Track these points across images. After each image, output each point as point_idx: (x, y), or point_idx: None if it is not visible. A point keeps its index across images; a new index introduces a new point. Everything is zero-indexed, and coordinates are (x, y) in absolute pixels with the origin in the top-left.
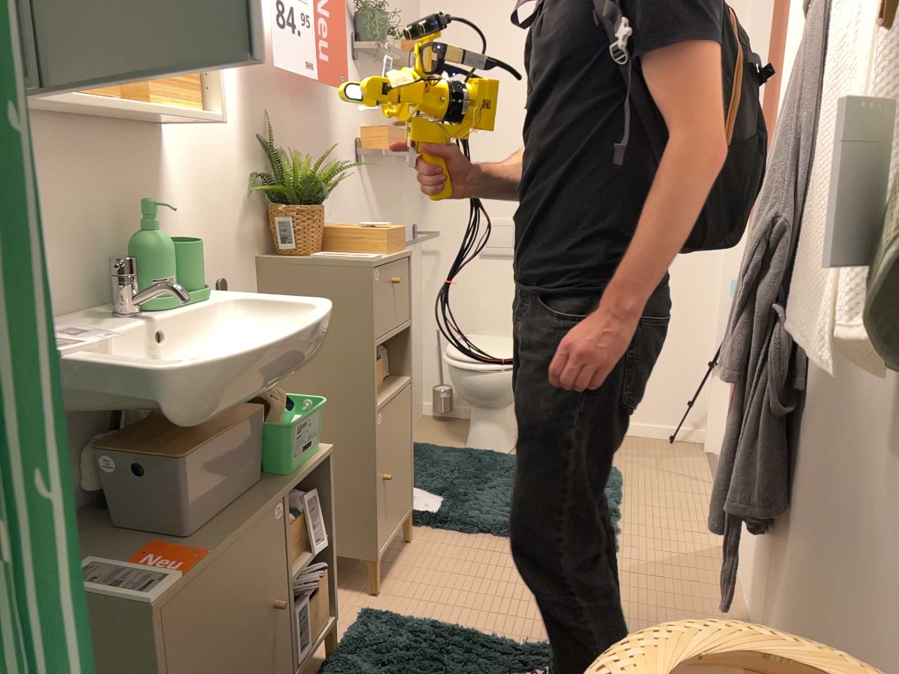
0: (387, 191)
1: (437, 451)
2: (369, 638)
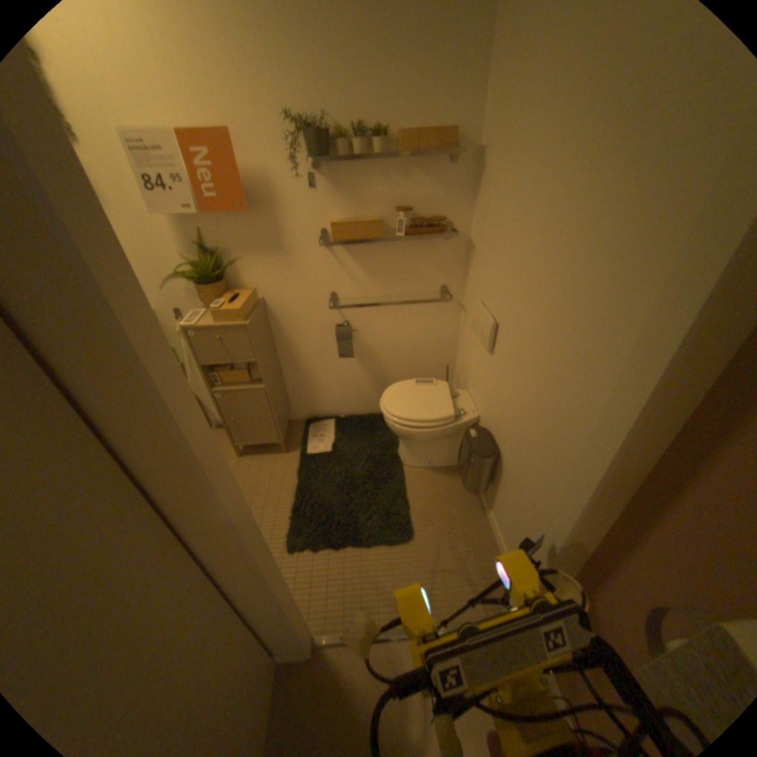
0: (382, 262)
1: (386, 431)
2: None
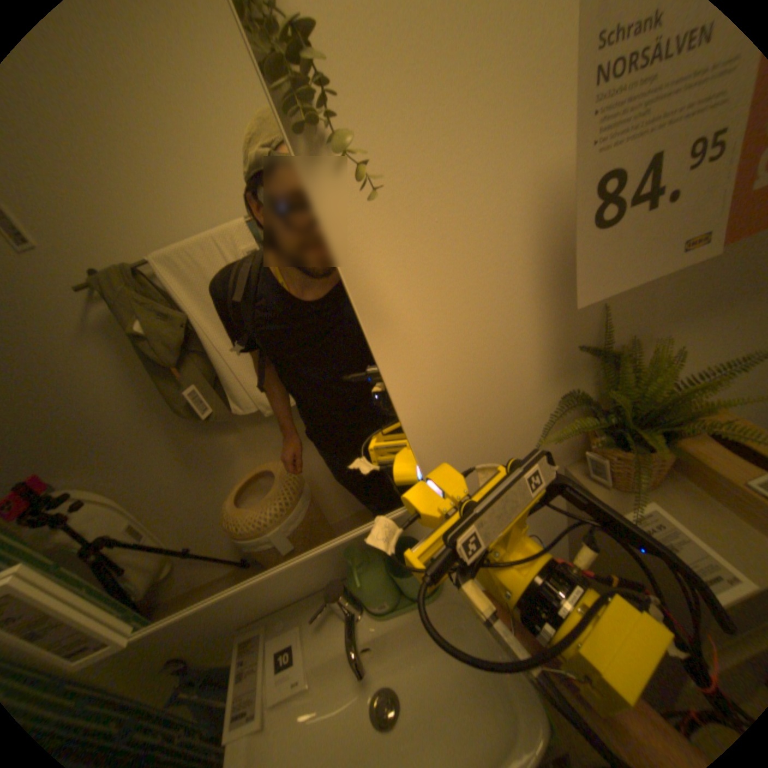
0: None
1: None
2: None
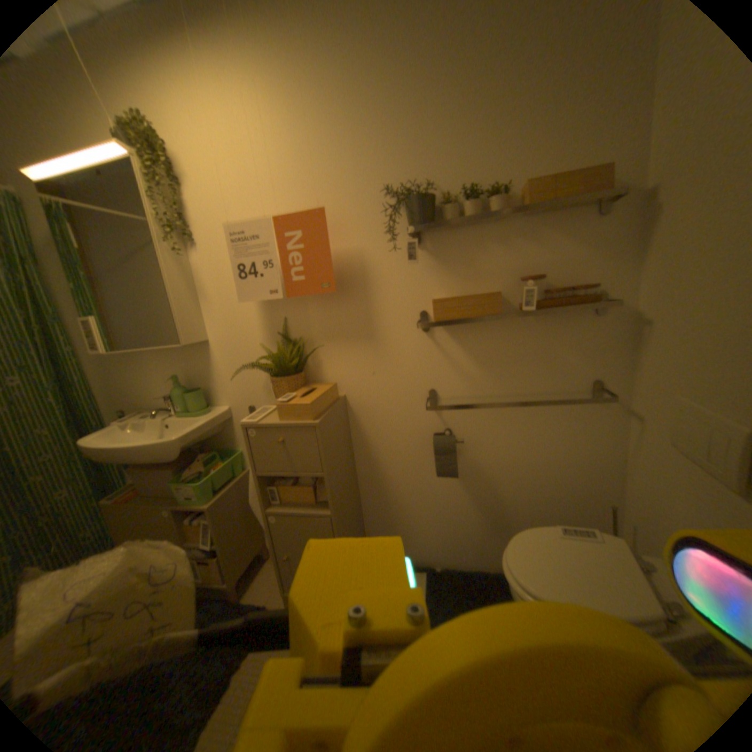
0: (502, 347)
1: None
2: (239, 615)
